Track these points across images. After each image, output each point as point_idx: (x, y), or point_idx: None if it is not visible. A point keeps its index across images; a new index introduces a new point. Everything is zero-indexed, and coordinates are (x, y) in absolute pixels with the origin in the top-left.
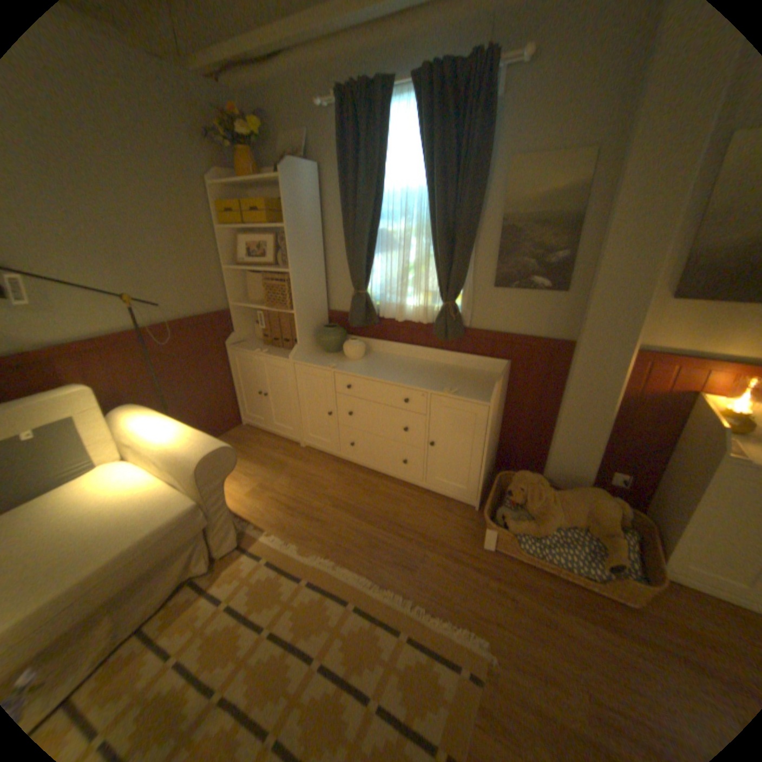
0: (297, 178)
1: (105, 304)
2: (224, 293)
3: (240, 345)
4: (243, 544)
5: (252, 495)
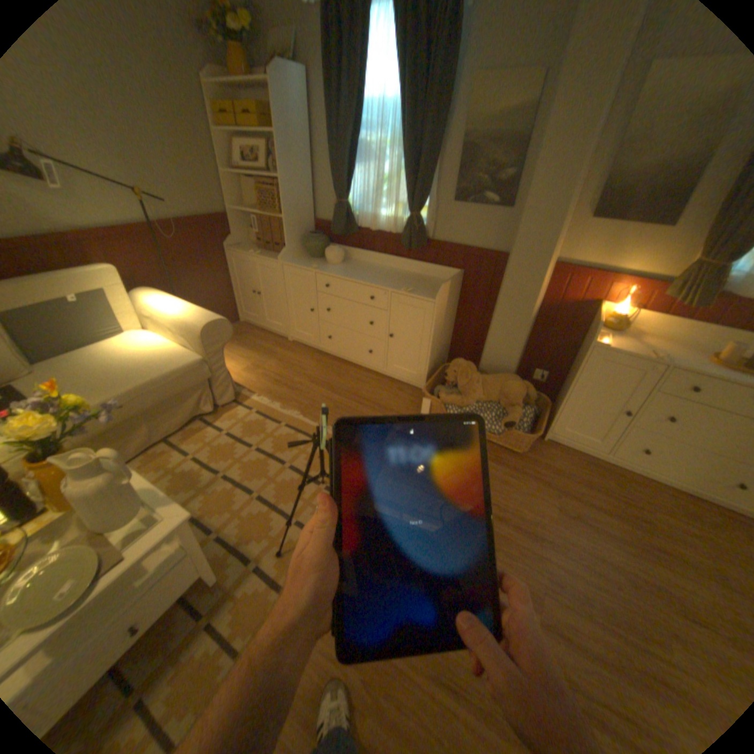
0: (285, 83)
1: (119, 197)
2: (221, 197)
3: (236, 248)
4: (239, 400)
5: (247, 372)
